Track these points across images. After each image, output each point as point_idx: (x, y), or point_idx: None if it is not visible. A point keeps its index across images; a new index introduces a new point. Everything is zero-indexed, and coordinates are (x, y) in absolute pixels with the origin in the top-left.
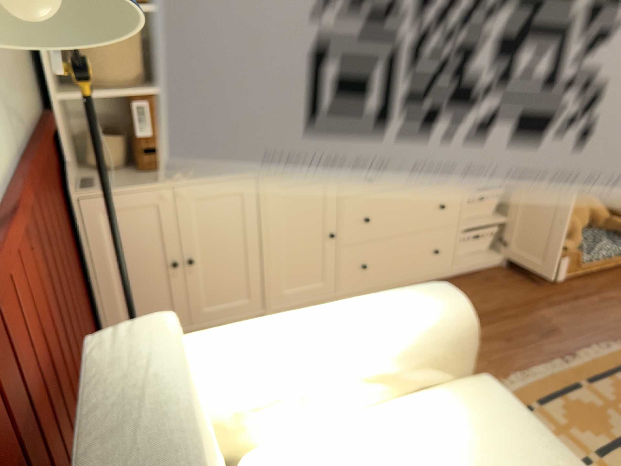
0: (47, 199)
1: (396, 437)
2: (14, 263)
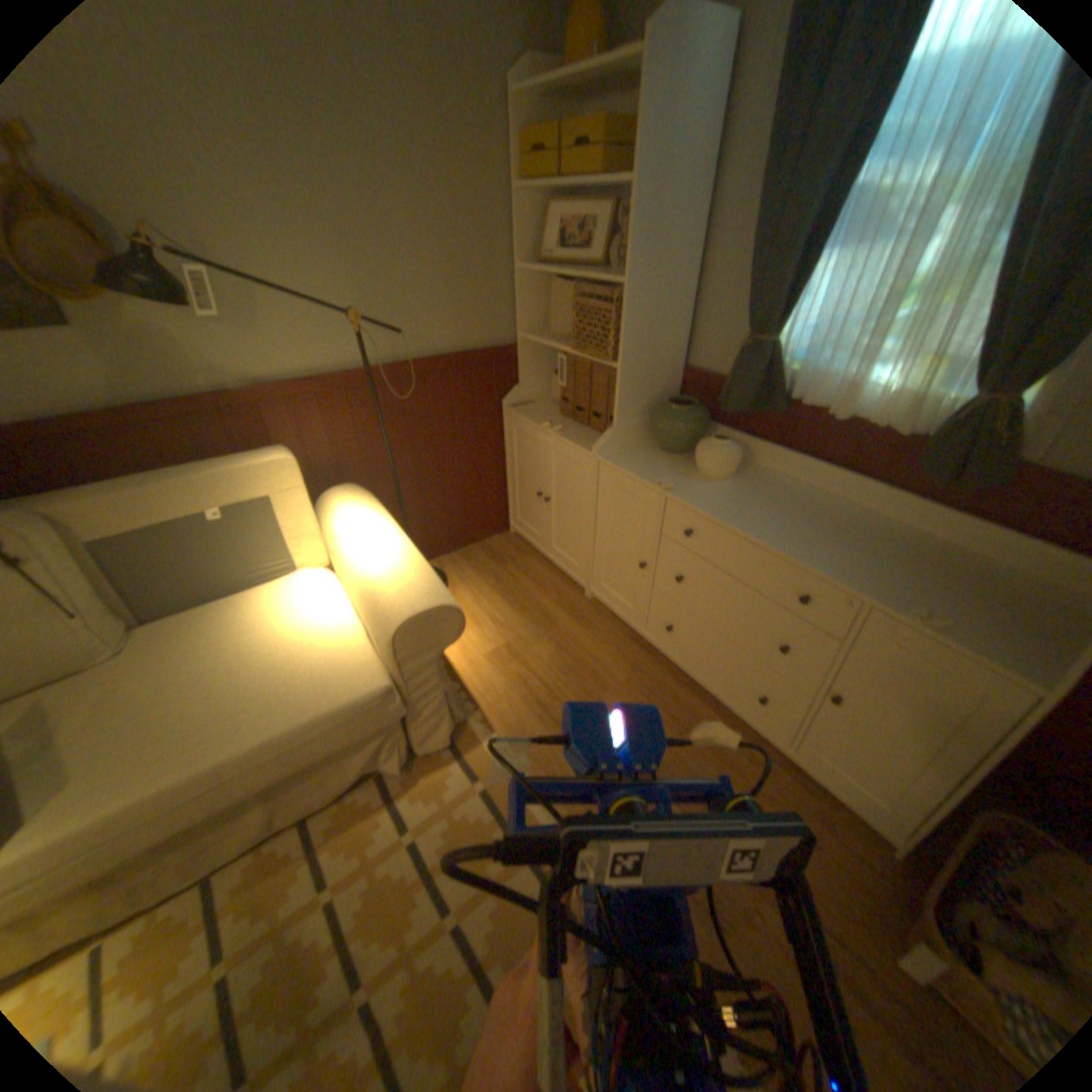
0: (443, 397)
1: (322, 629)
2: (326, 408)
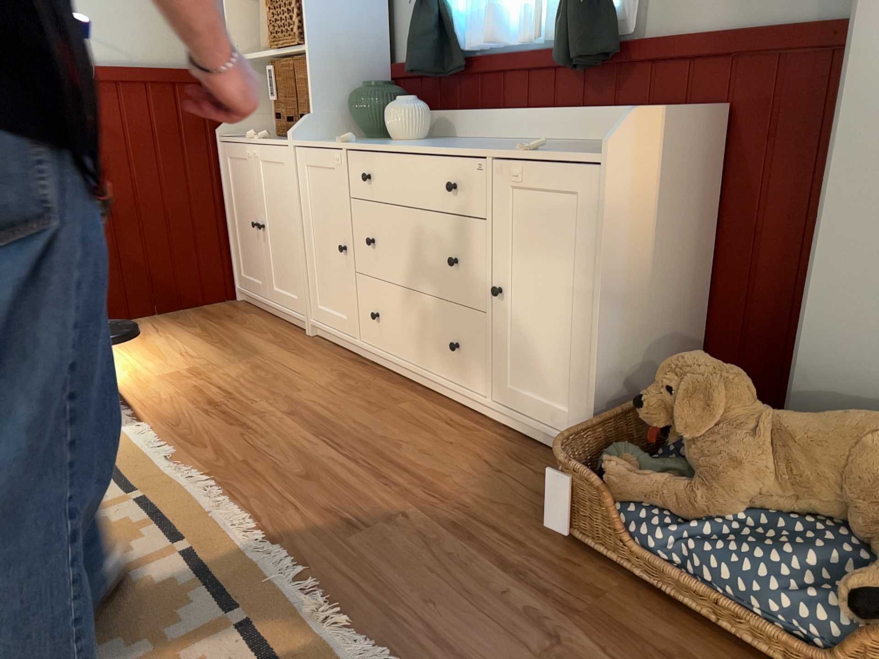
0: (142, 117)
1: None
2: None
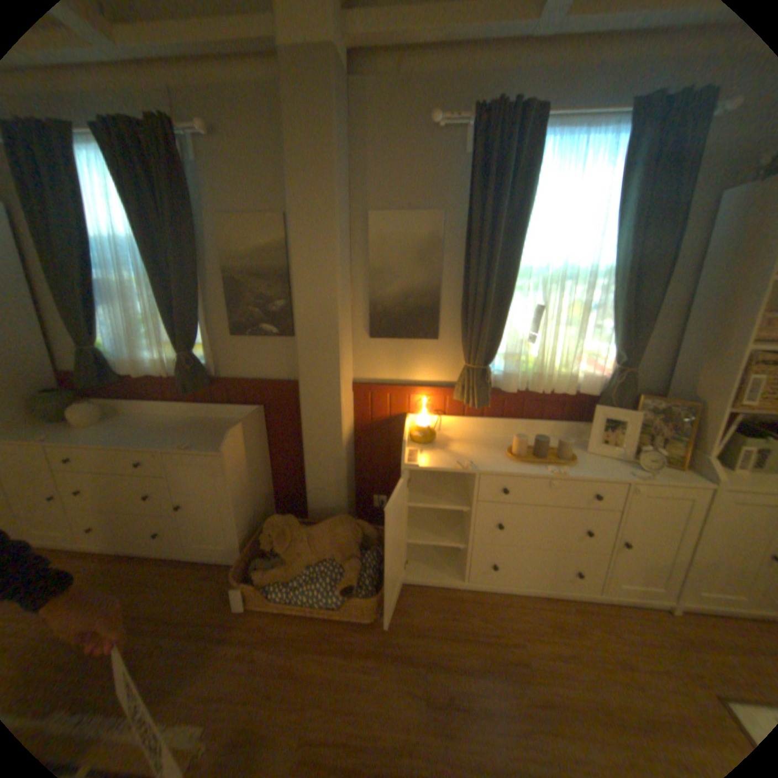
0: None
1: None
2: None
